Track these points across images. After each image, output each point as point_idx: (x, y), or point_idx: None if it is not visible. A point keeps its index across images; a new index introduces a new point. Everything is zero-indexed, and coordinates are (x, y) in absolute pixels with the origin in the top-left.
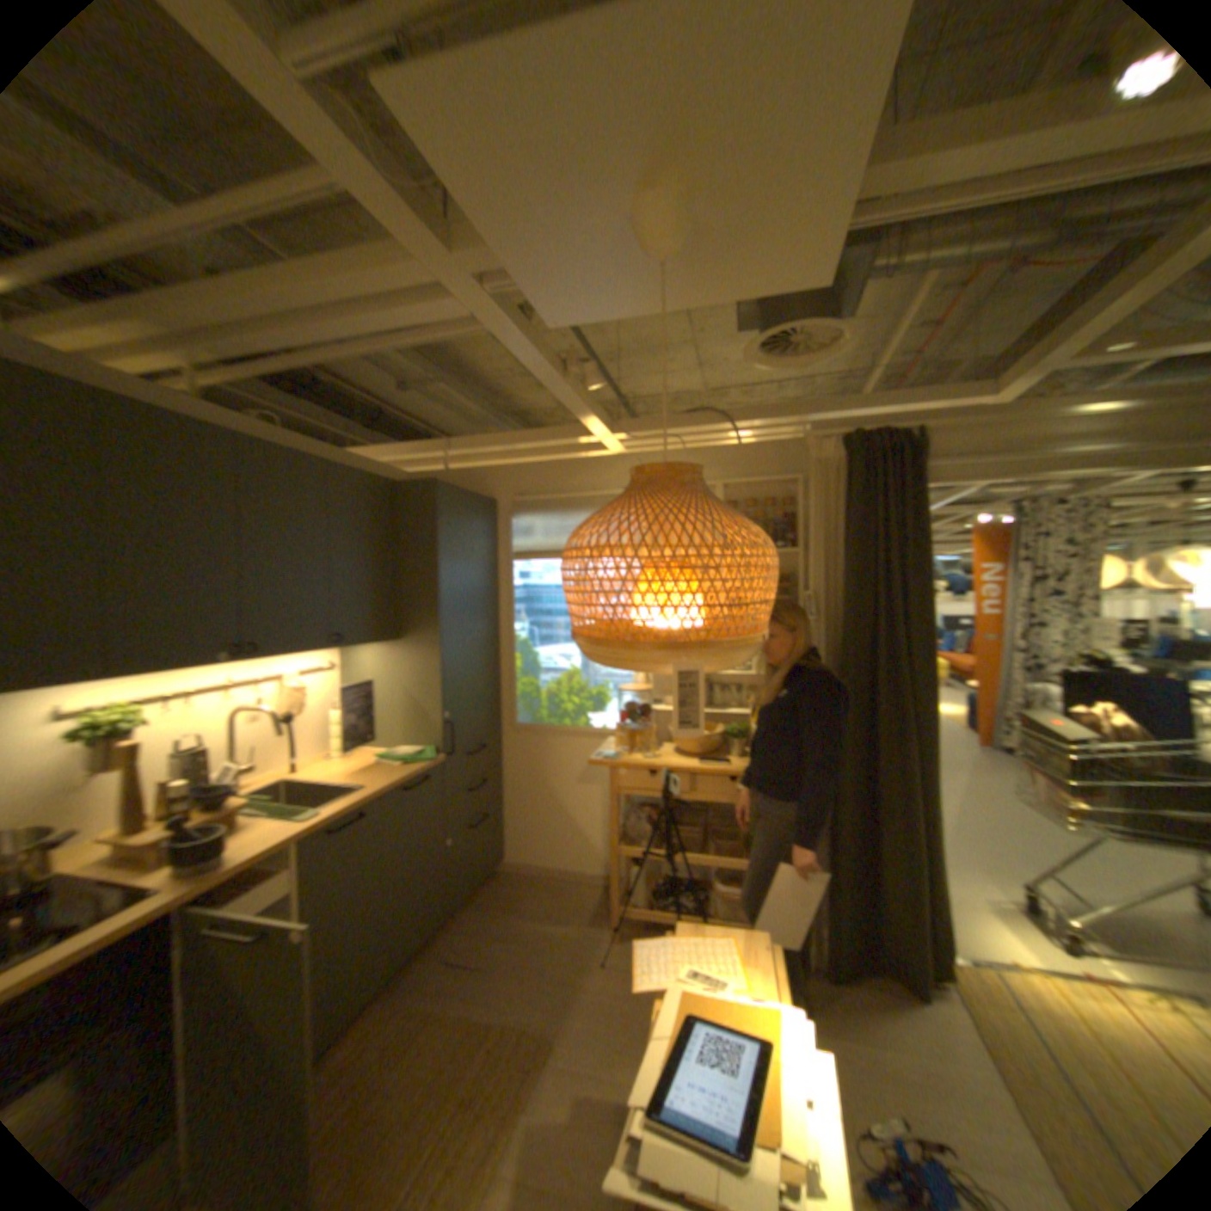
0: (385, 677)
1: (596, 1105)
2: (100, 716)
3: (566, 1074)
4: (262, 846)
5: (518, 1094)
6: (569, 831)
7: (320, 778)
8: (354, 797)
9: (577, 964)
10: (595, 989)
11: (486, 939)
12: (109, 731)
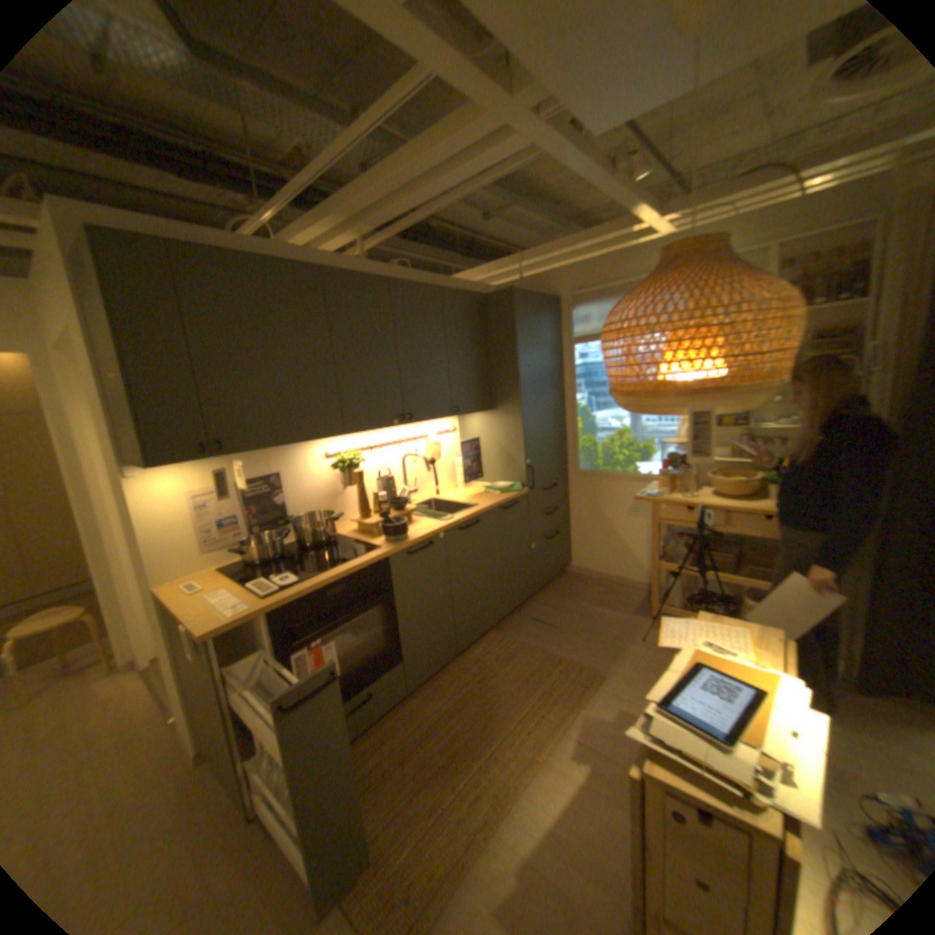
0: (485, 436)
1: (634, 718)
2: (342, 456)
3: (613, 696)
4: (424, 531)
5: (580, 698)
6: (619, 549)
7: (451, 498)
8: (471, 510)
9: (624, 635)
10: (637, 653)
11: (559, 609)
12: (347, 464)
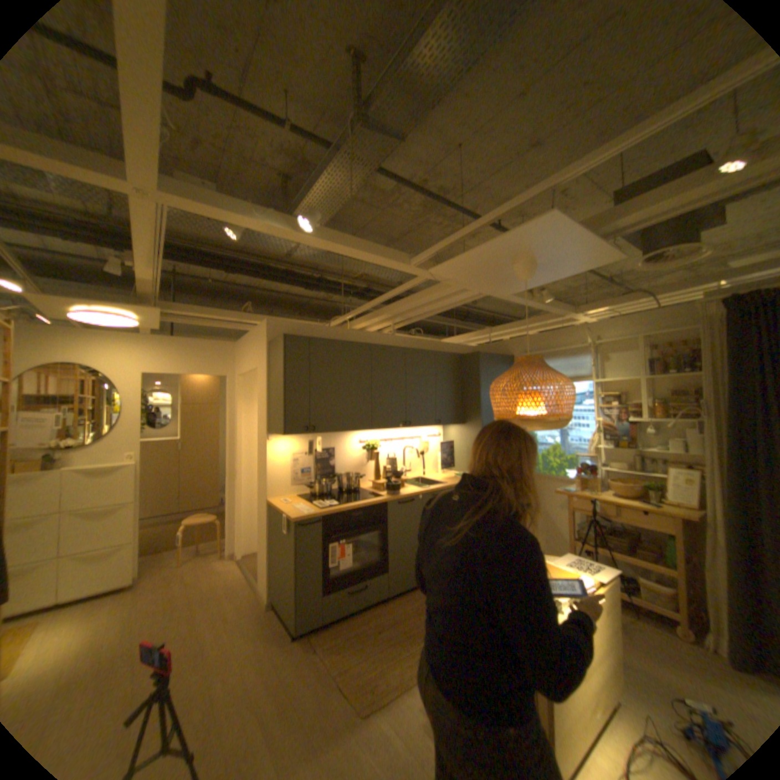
0: (458, 440)
1: None
2: (368, 442)
3: None
4: (409, 492)
5: None
6: (555, 535)
7: (431, 478)
8: (441, 485)
9: None
10: None
11: None
12: (370, 447)
